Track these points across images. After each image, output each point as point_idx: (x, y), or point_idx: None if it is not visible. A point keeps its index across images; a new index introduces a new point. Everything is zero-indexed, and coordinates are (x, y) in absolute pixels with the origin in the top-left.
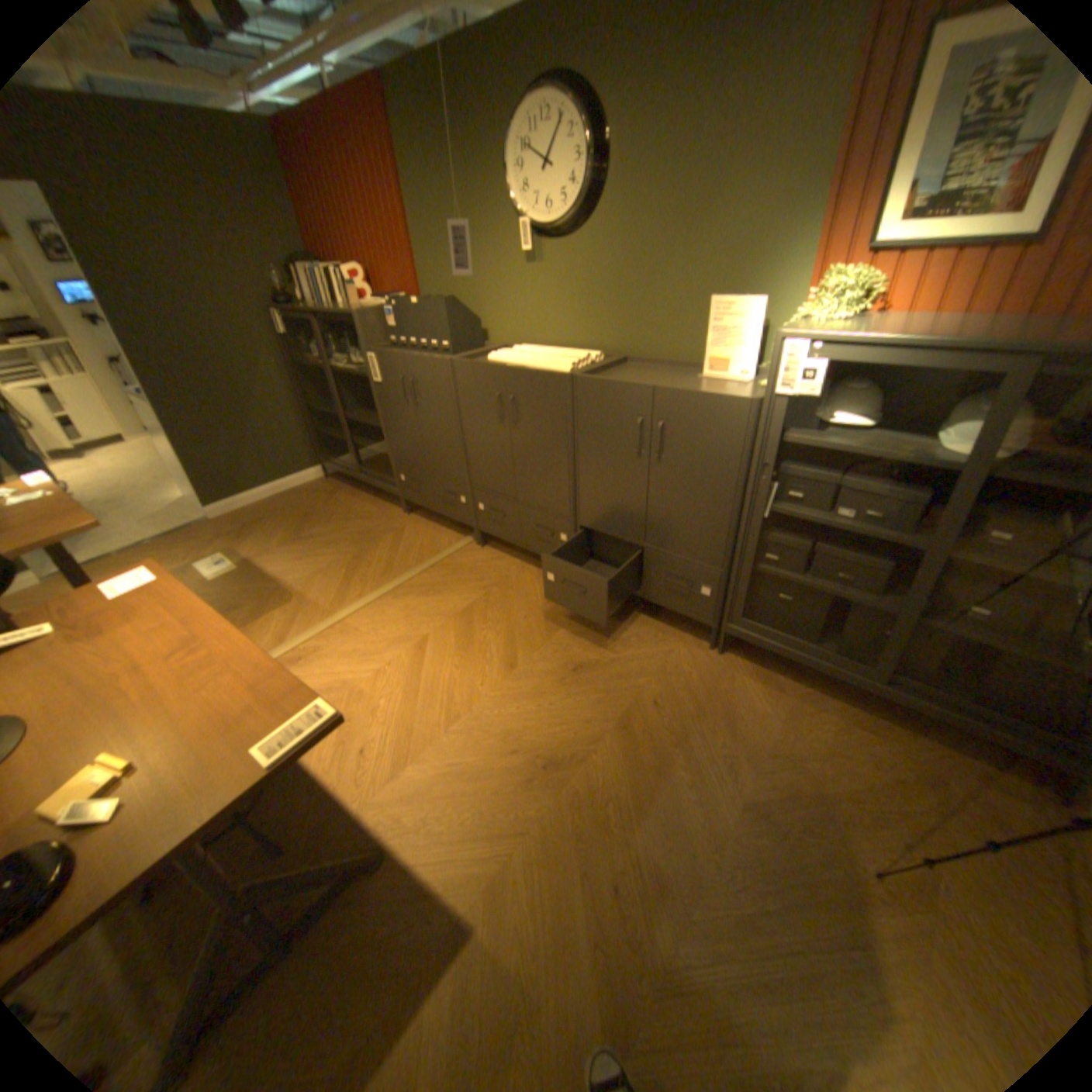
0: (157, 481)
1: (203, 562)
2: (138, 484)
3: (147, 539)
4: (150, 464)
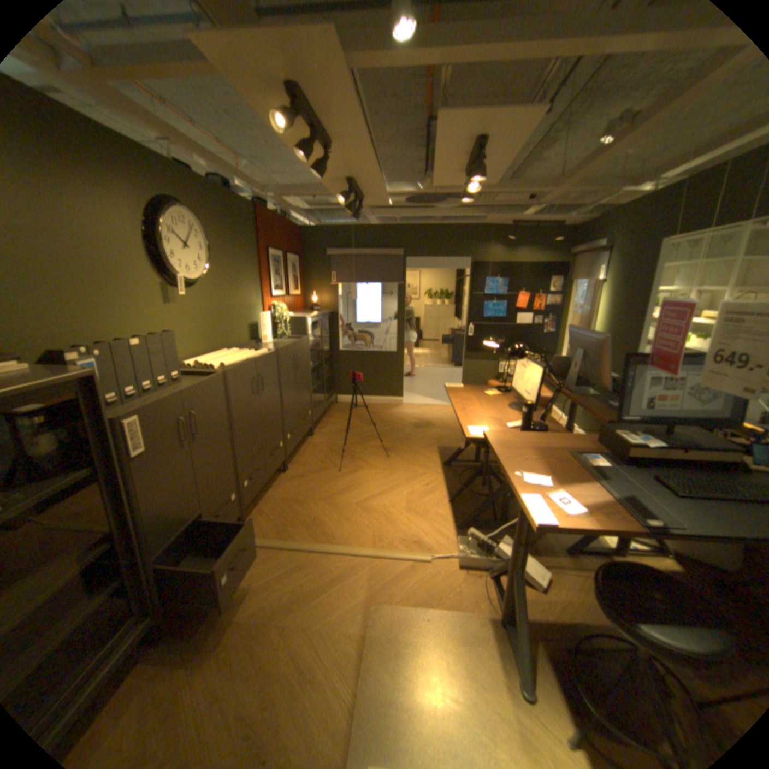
0: None
1: None
2: None
3: None
4: None
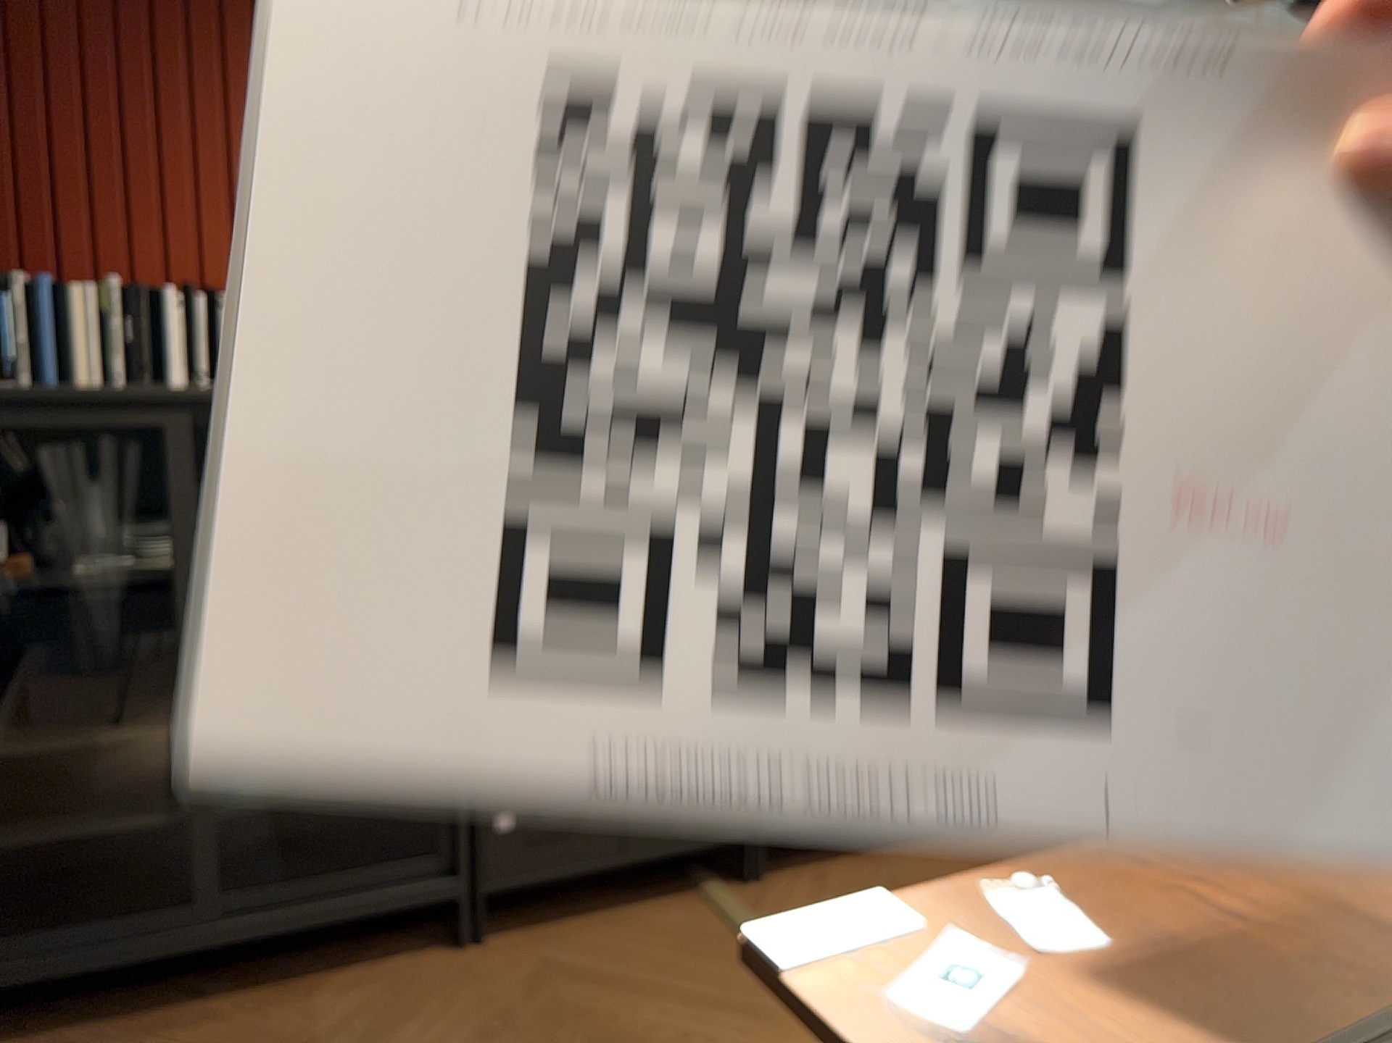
0: None
1: None
2: None
3: None
4: None
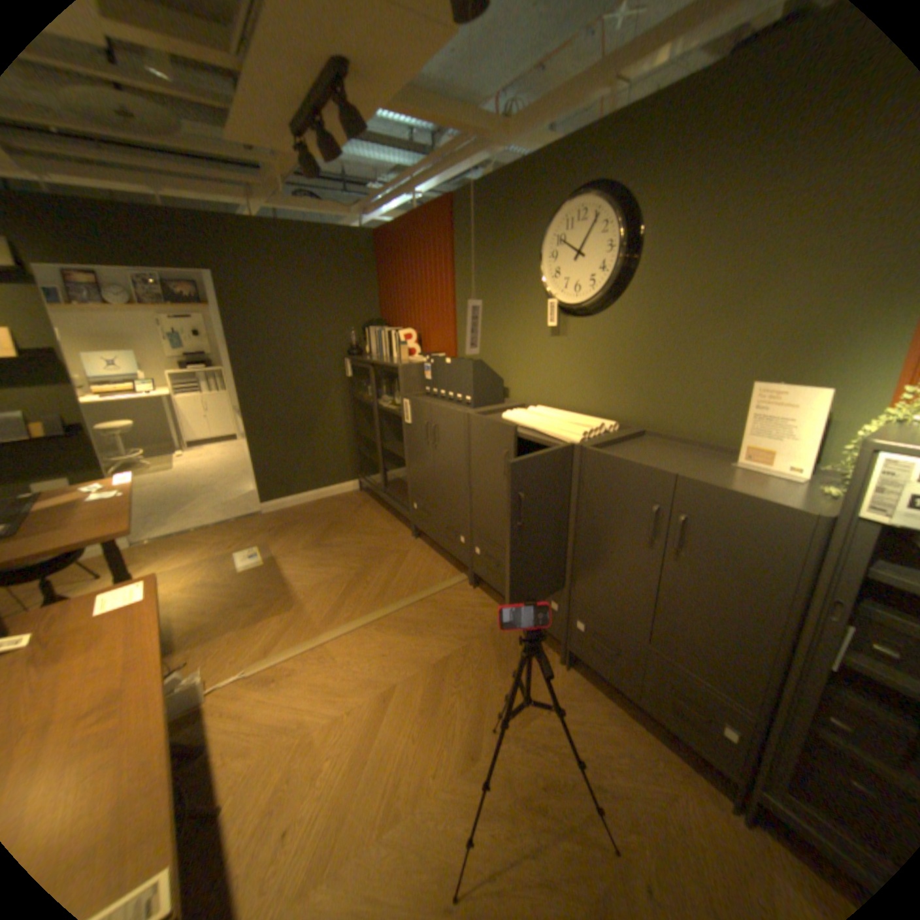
0: (243, 475)
1: (241, 554)
2: (230, 476)
3: (213, 525)
4: (244, 461)
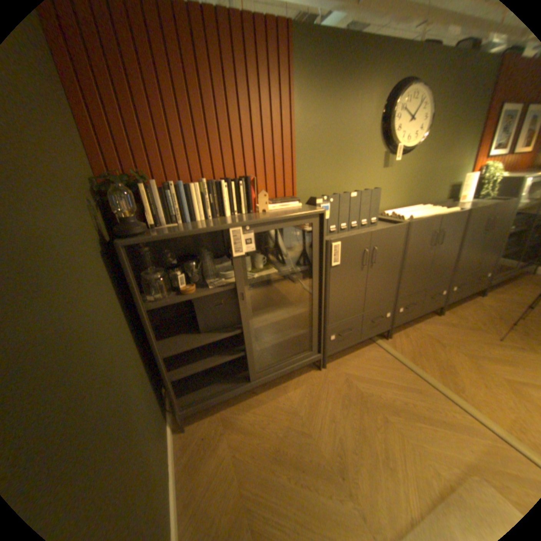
0: None
1: None
2: None
3: None
4: None
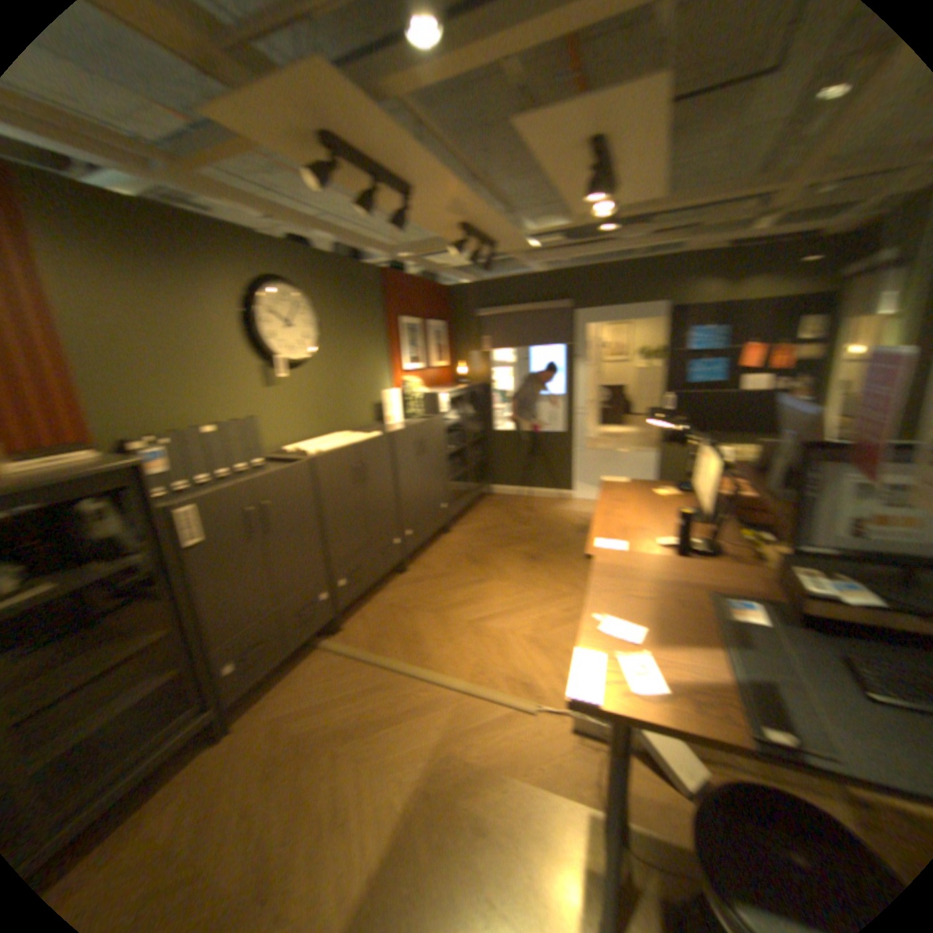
0: None
1: None
2: None
3: None
4: None
